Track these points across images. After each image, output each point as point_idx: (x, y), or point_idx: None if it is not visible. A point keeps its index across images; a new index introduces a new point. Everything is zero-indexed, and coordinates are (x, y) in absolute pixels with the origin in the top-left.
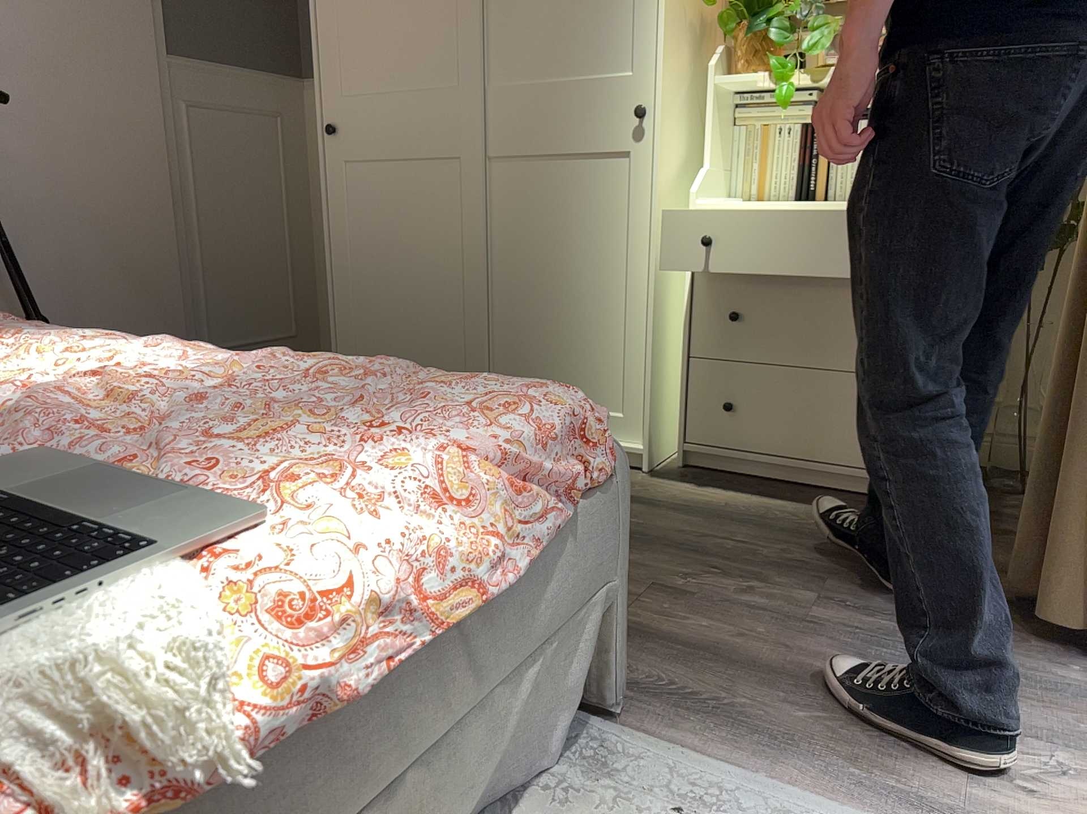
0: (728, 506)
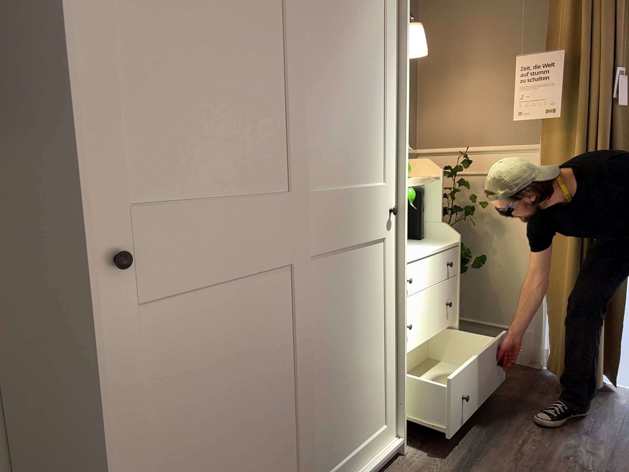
0: (459, 429)
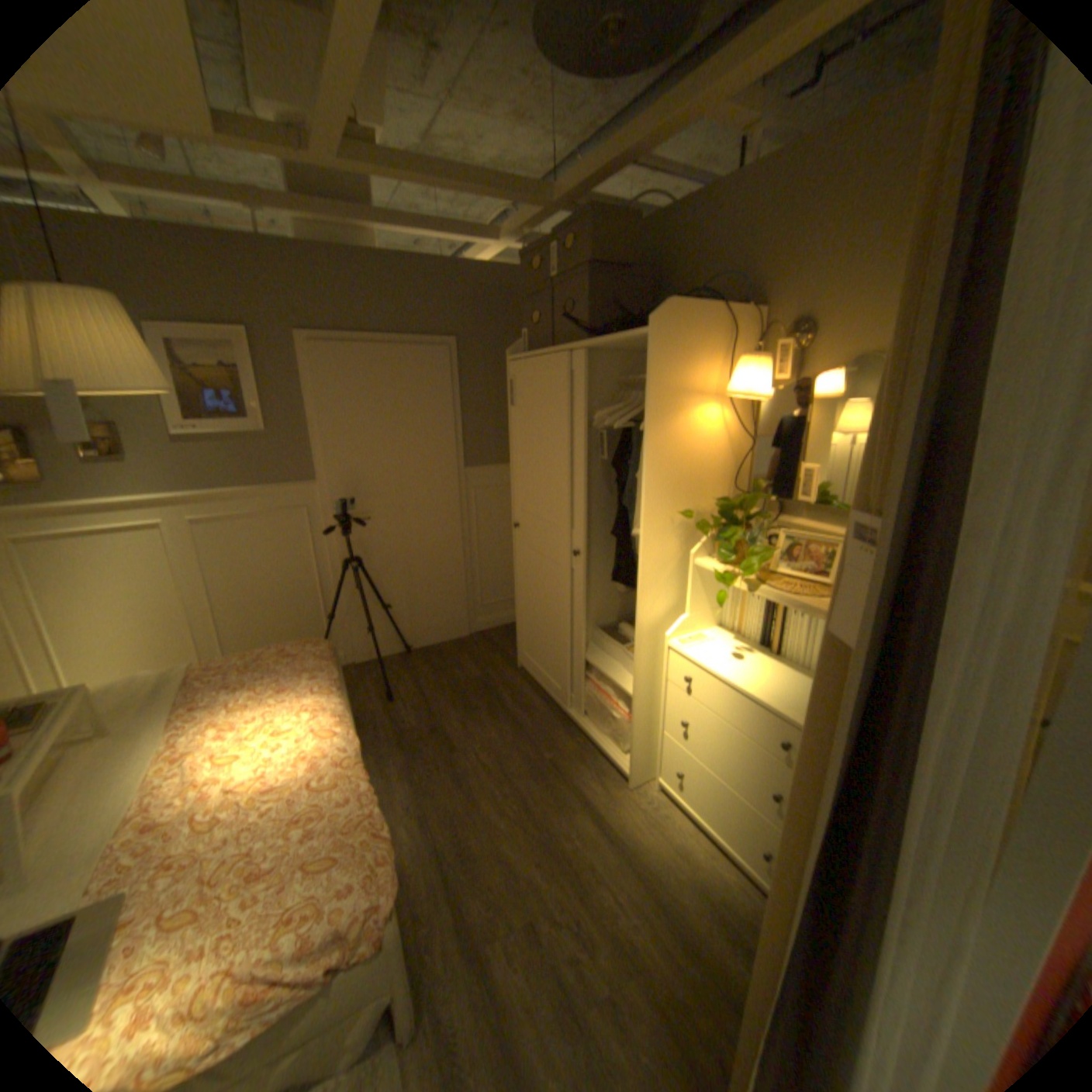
0: (648, 852)
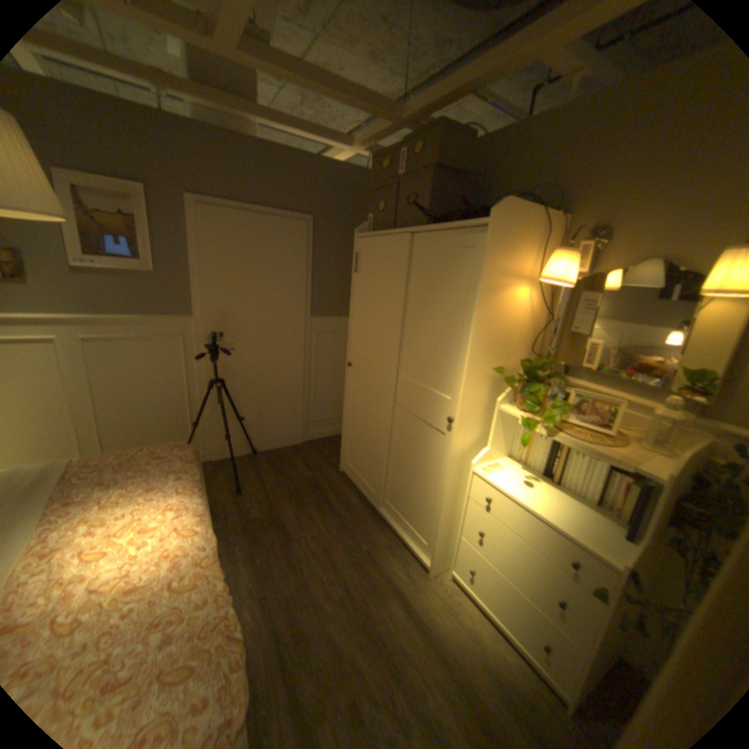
0: (446, 635)
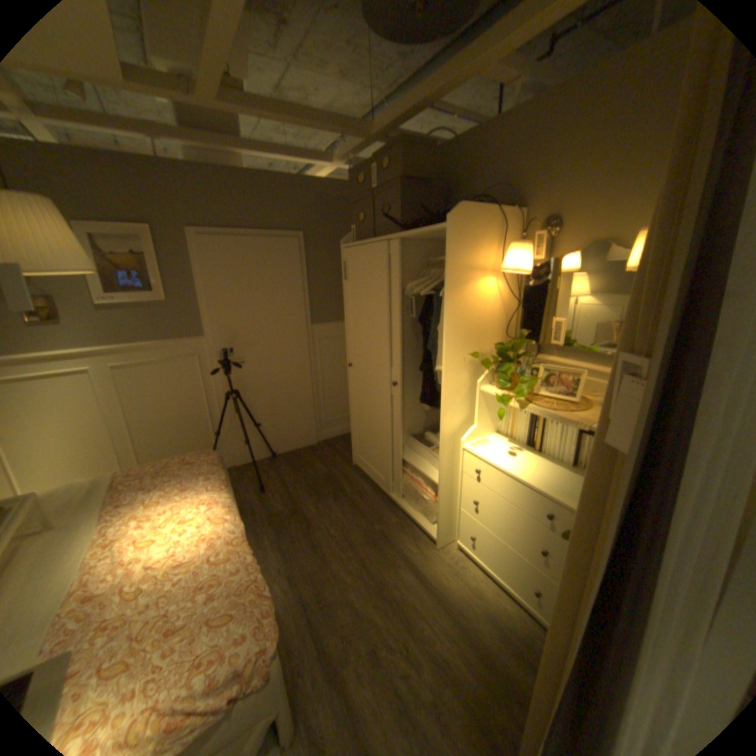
0: (453, 594)
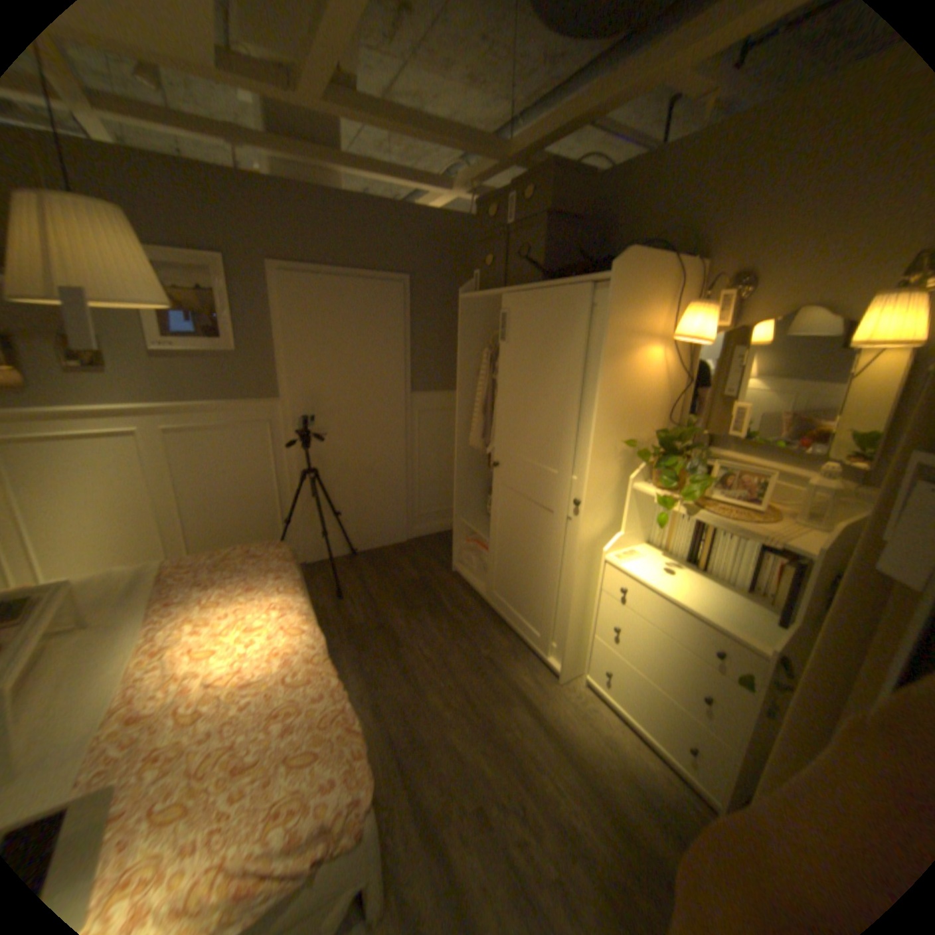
0: (582, 742)
